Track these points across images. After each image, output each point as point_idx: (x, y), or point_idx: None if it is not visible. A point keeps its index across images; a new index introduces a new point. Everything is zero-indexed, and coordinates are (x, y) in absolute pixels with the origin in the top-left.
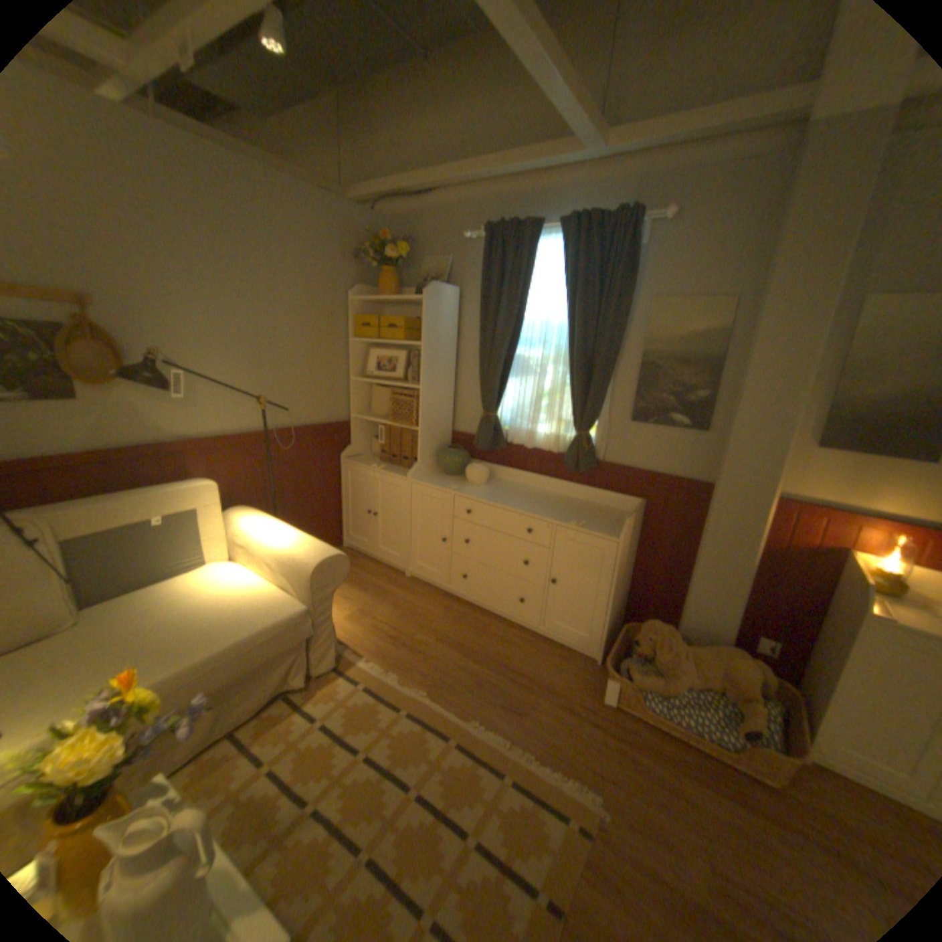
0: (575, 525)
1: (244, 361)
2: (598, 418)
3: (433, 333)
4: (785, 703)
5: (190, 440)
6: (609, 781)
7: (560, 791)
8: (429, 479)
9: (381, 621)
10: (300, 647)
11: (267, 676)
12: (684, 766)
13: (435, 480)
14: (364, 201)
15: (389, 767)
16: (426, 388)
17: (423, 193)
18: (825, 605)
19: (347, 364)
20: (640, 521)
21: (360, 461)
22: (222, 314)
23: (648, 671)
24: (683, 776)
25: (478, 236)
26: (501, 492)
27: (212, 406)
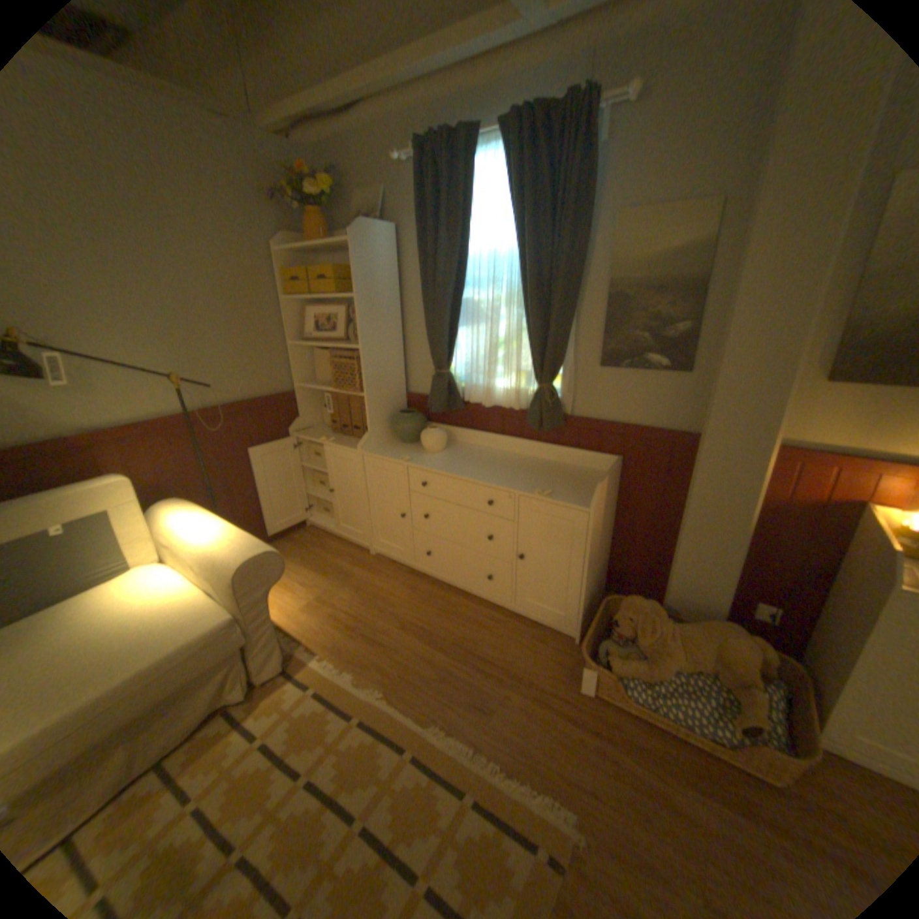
0: (539, 494)
1: (149, 334)
2: (563, 366)
3: (367, 281)
4: (788, 680)
5: (94, 431)
6: (585, 792)
7: (528, 809)
8: (382, 449)
9: (340, 609)
10: (232, 659)
11: (195, 695)
12: (673, 764)
13: (388, 451)
14: (280, 129)
15: (332, 792)
16: (366, 347)
17: (342, 110)
18: (835, 567)
19: (281, 326)
20: (616, 481)
21: (310, 434)
22: (108, 279)
23: (629, 653)
24: (671, 777)
25: (408, 156)
26: (461, 458)
27: (117, 390)
